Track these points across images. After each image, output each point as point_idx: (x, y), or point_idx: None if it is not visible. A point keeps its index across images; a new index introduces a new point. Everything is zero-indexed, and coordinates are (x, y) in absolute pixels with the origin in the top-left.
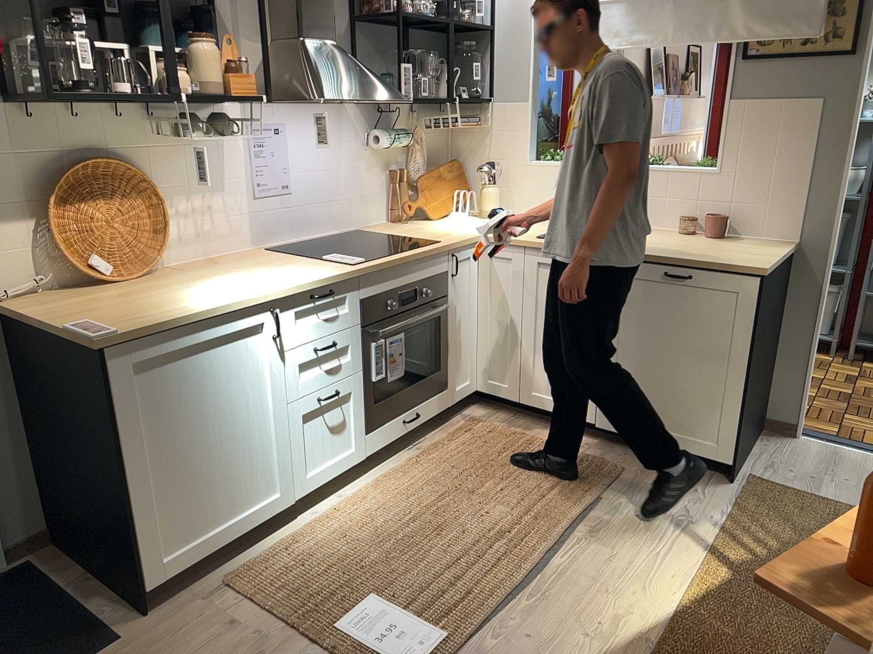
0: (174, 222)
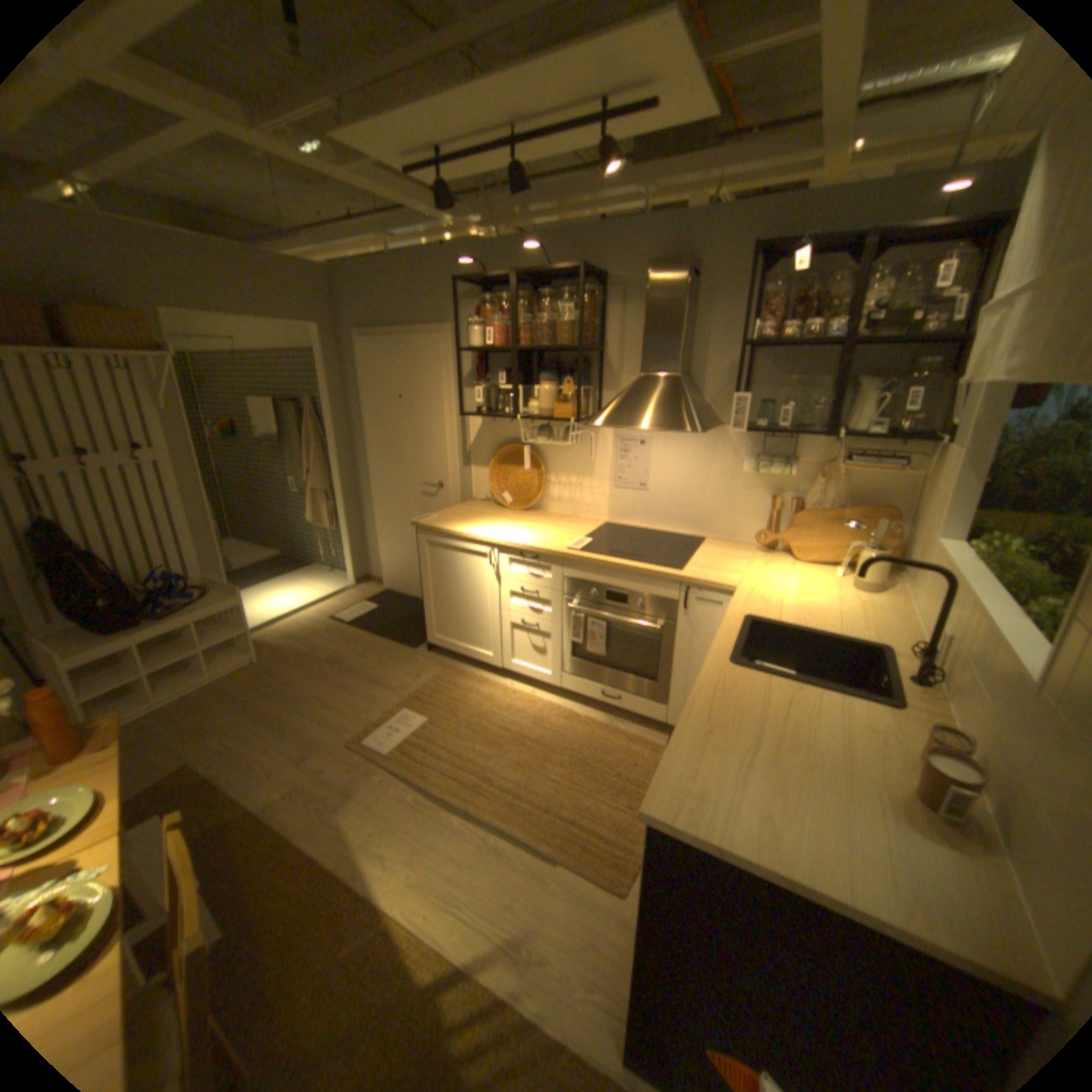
0: (556, 487)
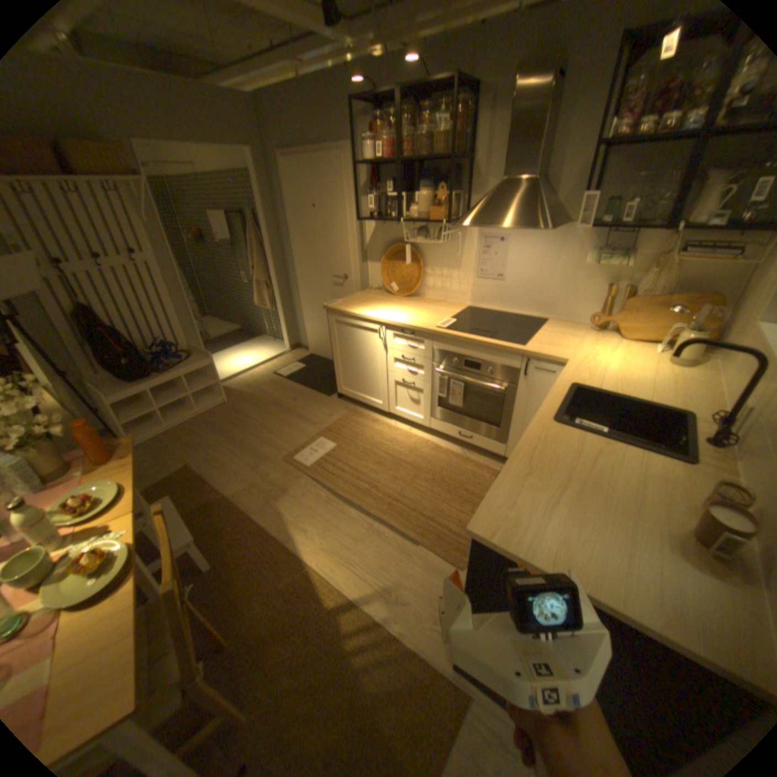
0: (431, 278)
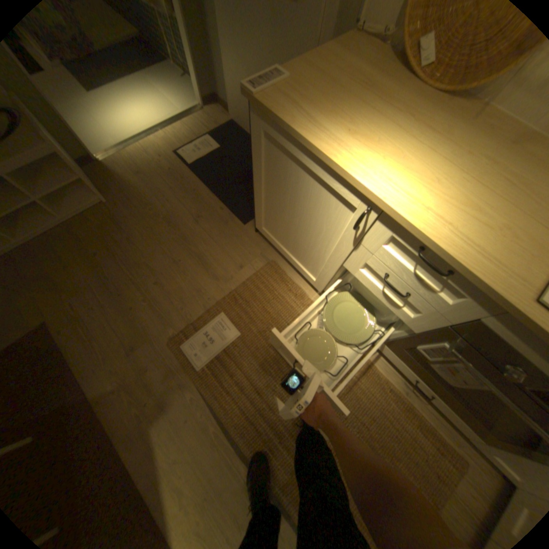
0: None
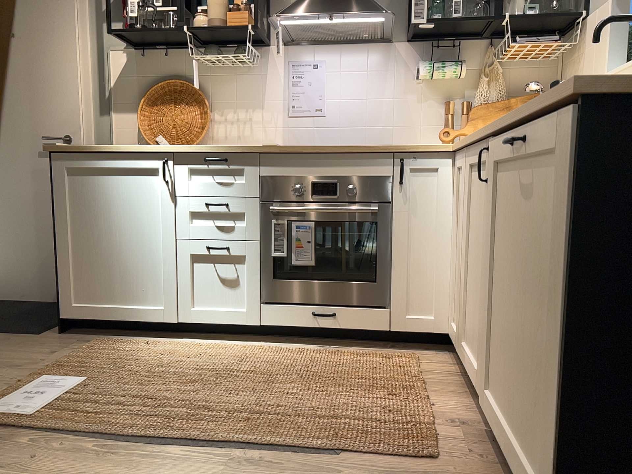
0: (221, 125)
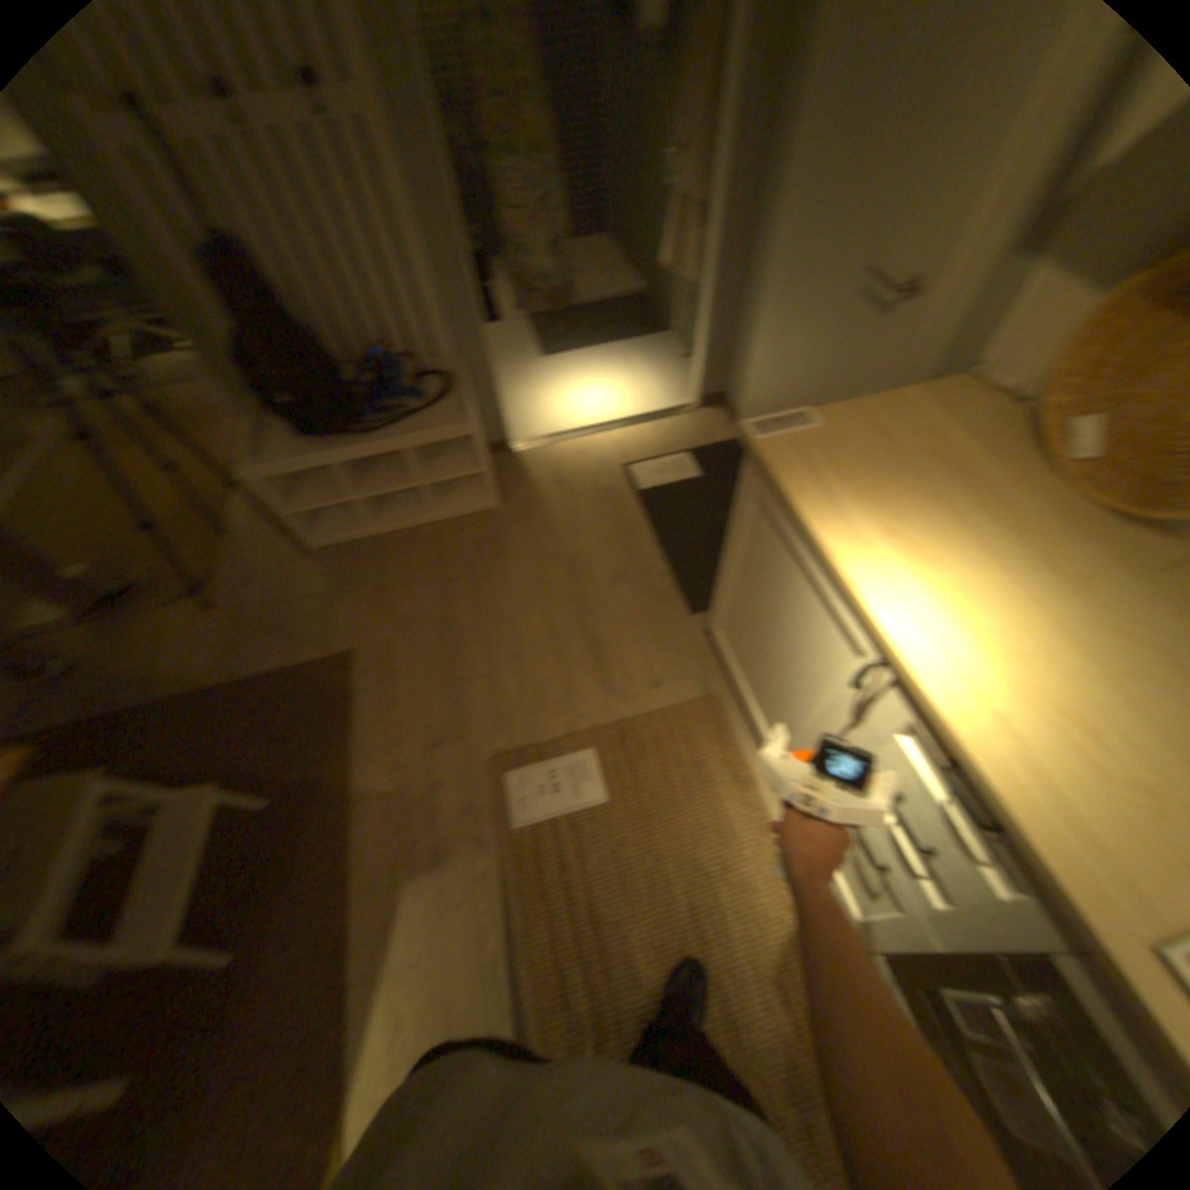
0: None
